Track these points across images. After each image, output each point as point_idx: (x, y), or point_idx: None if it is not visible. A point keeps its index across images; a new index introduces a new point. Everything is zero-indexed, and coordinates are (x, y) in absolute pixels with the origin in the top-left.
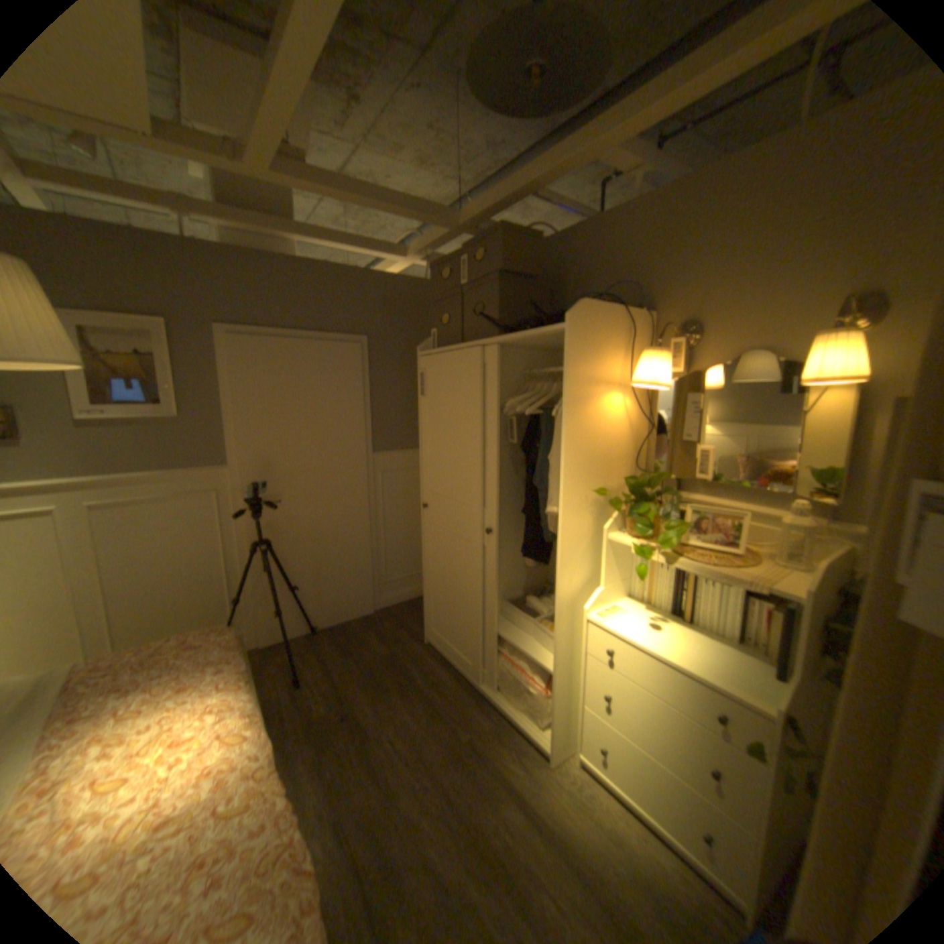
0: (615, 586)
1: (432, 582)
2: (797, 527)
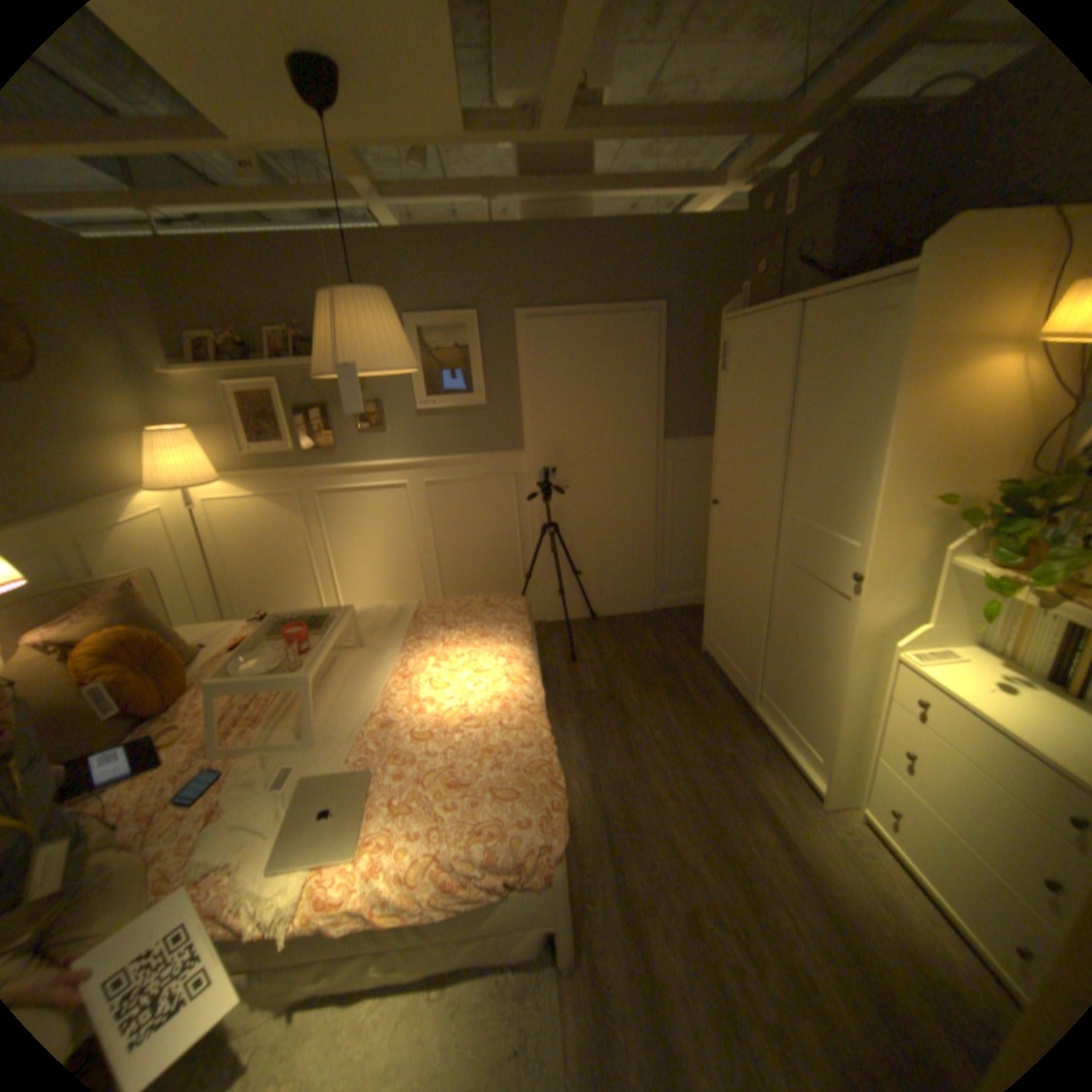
0: (959, 628)
1: (717, 589)
2: None
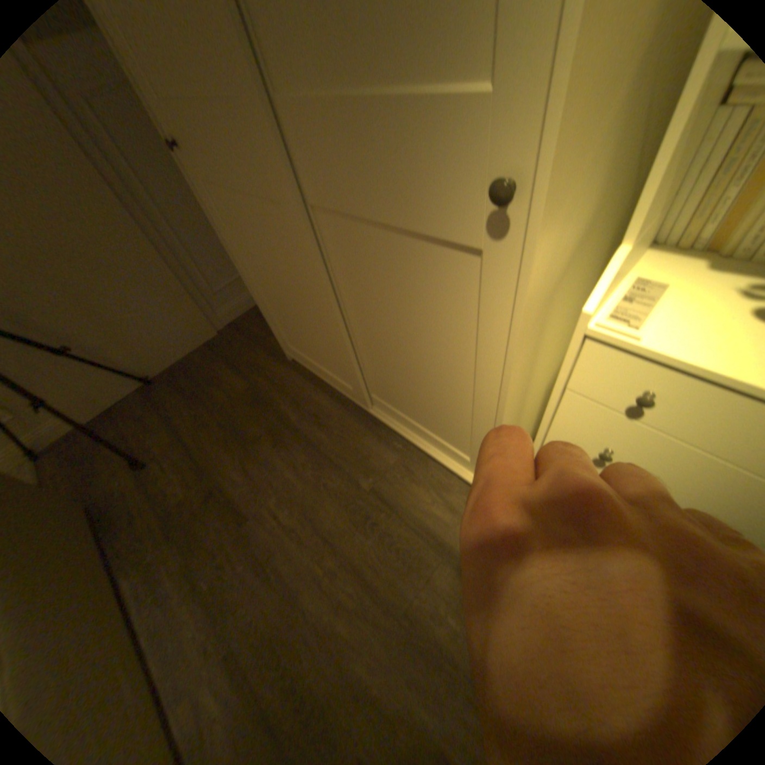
0: (646, 230)
1: (260, 288)
2: None
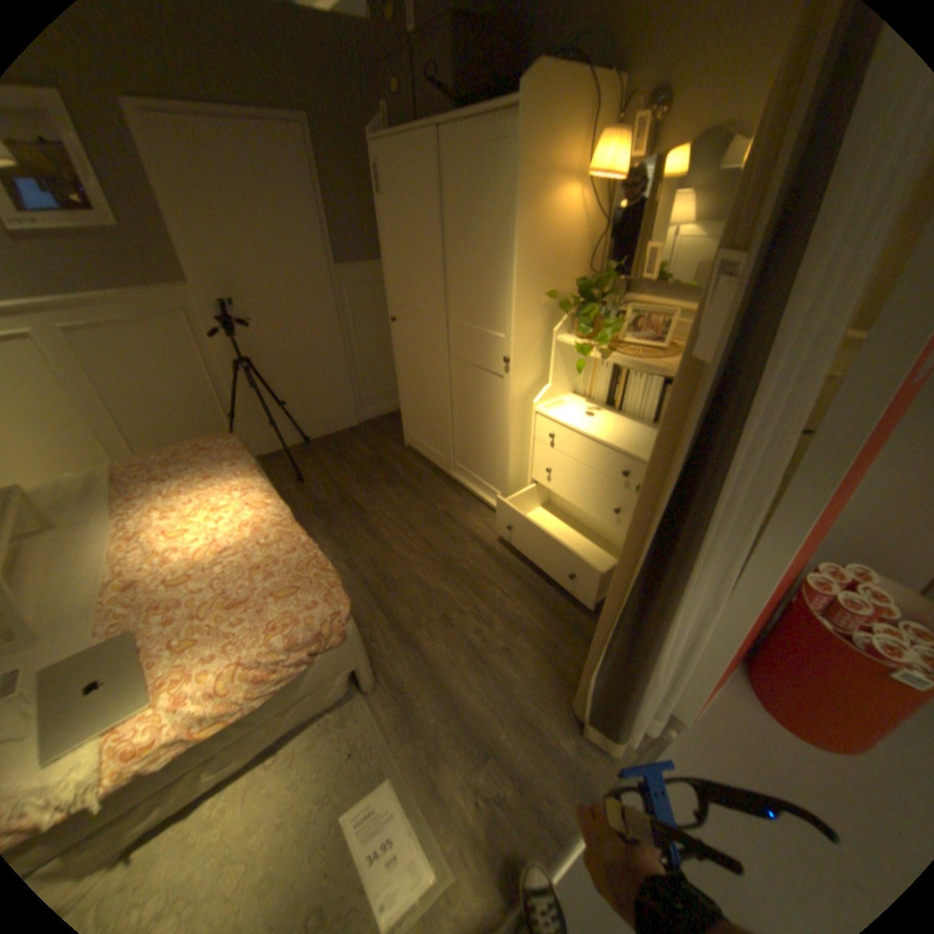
0: (562, 385)
1: (407, 393)
2: None
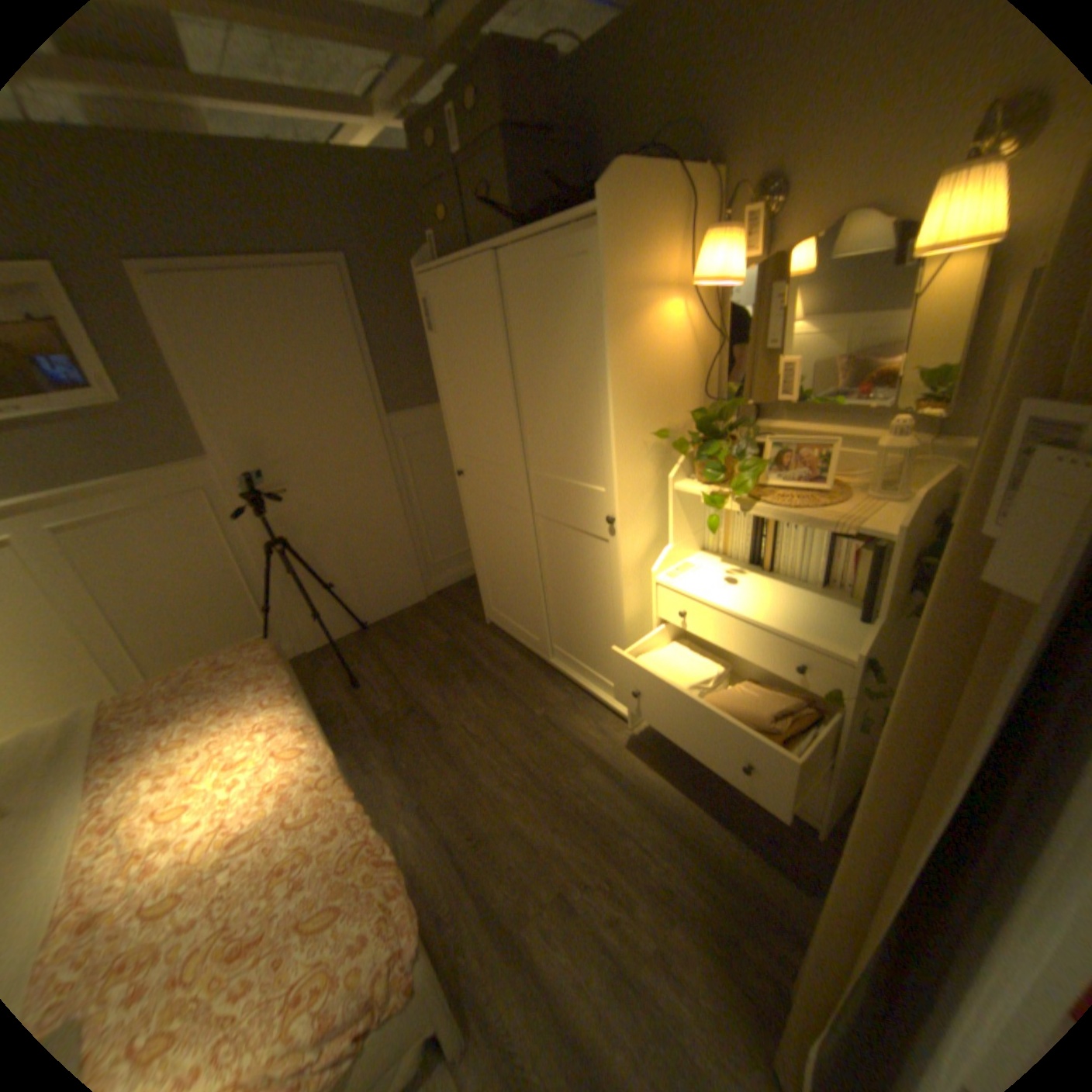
0: (686, 542)
1: (483, 560)
2: (895, 449)
